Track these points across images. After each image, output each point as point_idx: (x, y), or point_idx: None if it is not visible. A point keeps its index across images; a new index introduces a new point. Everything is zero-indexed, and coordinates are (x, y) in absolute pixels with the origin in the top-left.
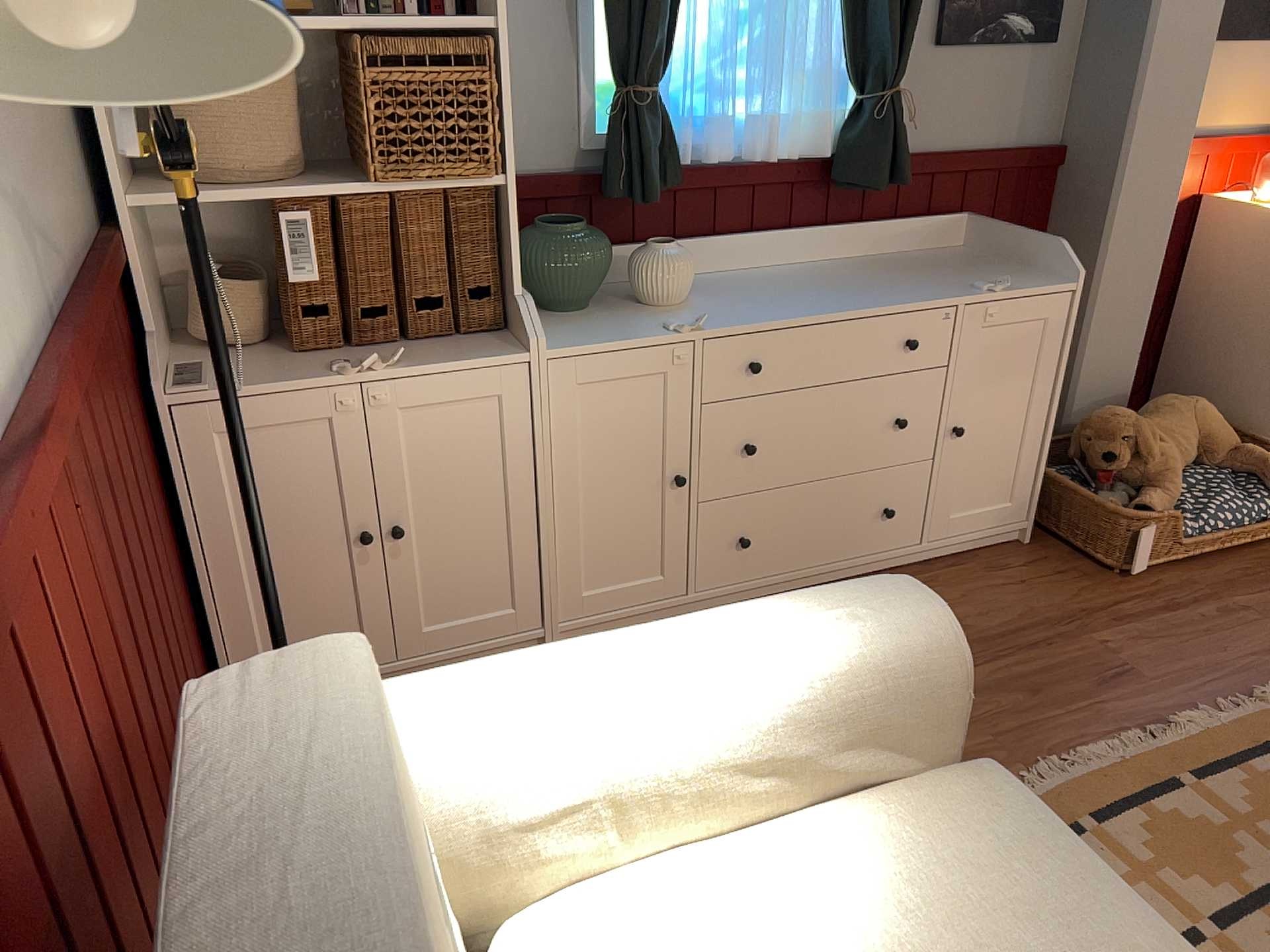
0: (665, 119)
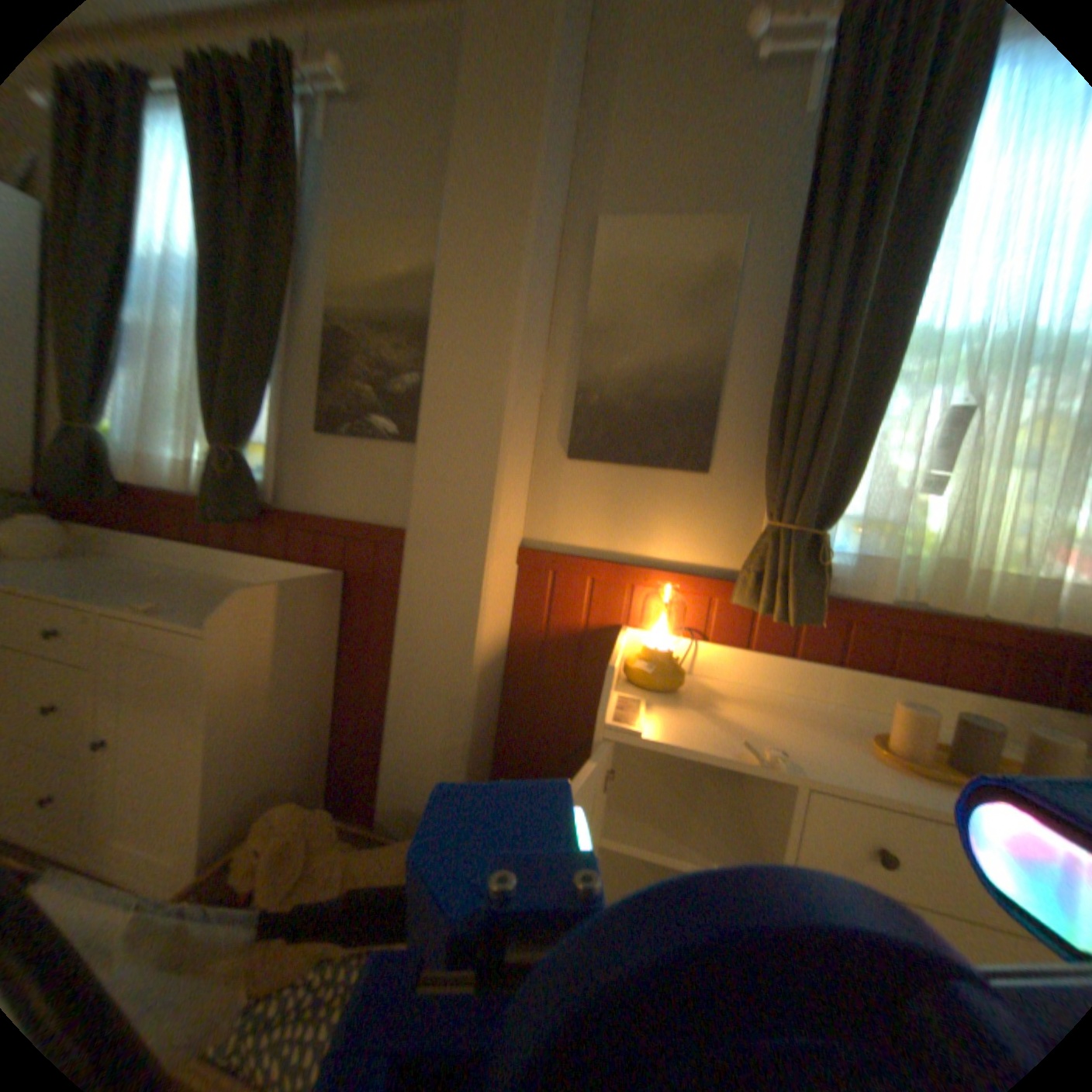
0: (92, 446)
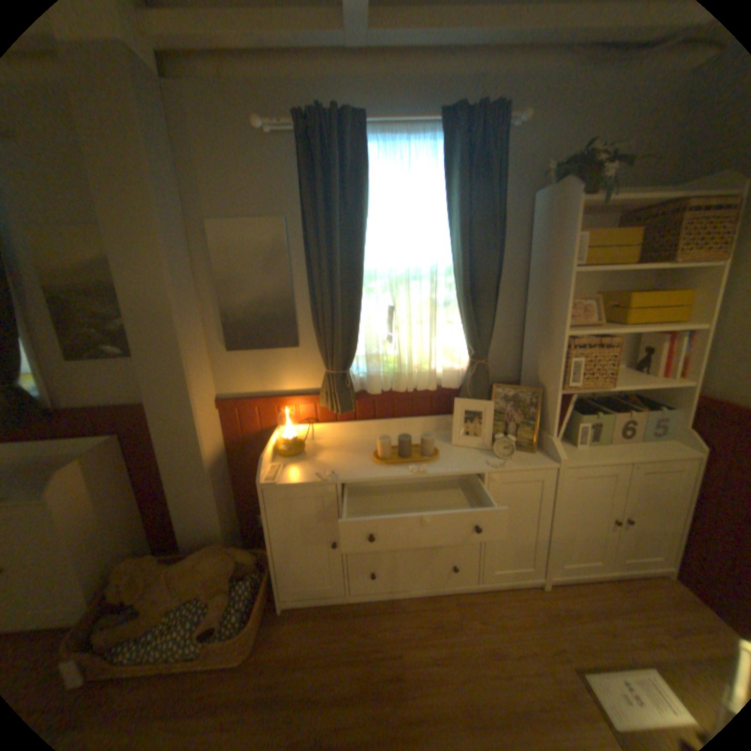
0: None
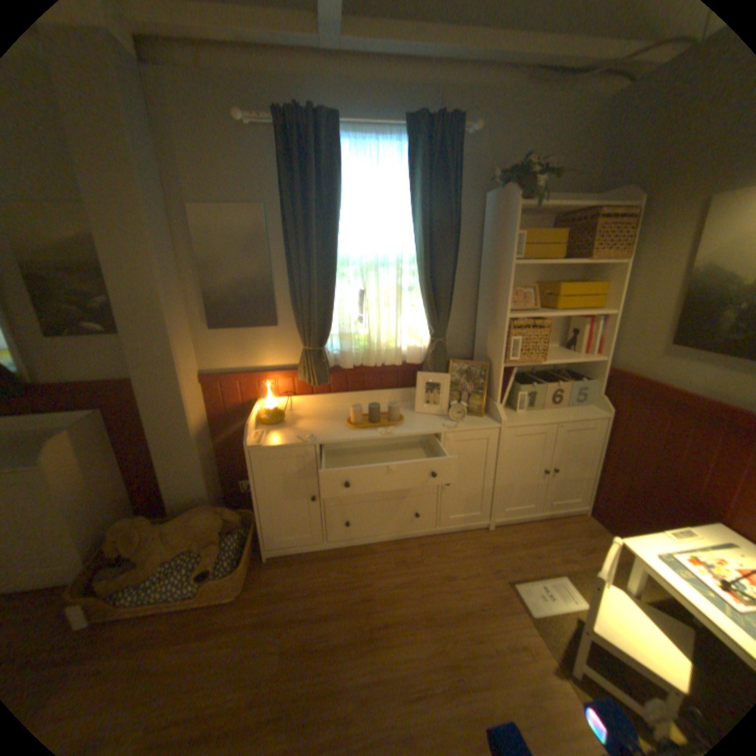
0: None
